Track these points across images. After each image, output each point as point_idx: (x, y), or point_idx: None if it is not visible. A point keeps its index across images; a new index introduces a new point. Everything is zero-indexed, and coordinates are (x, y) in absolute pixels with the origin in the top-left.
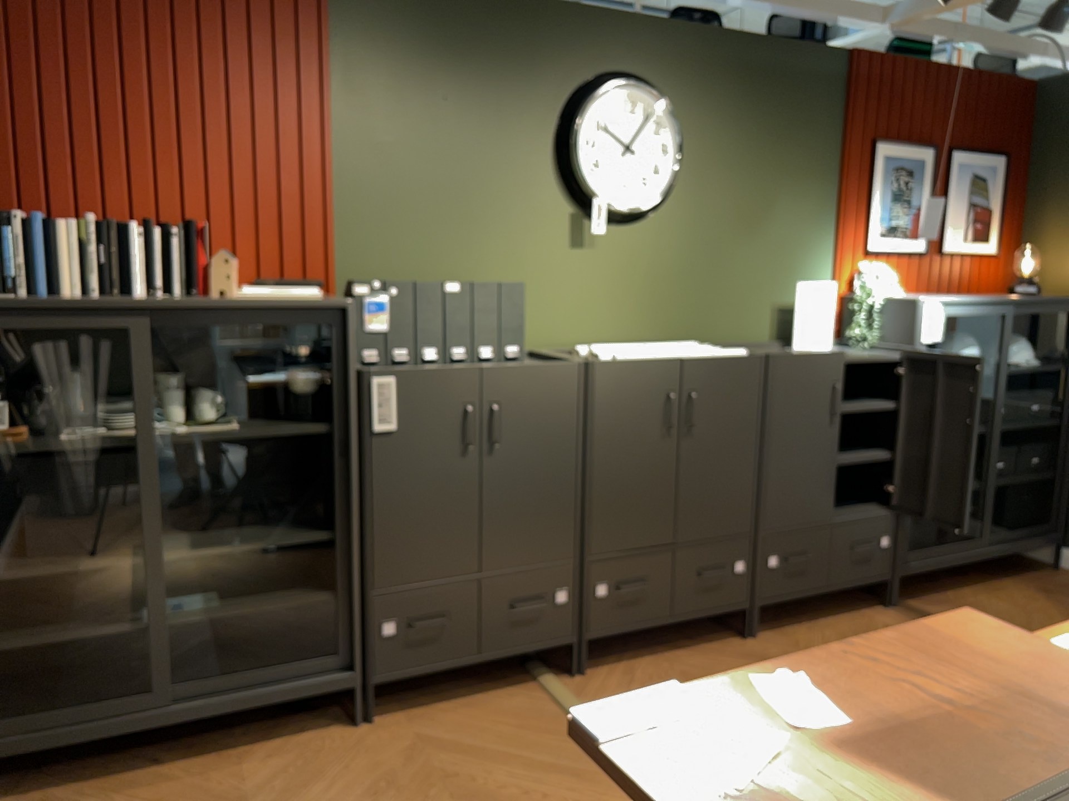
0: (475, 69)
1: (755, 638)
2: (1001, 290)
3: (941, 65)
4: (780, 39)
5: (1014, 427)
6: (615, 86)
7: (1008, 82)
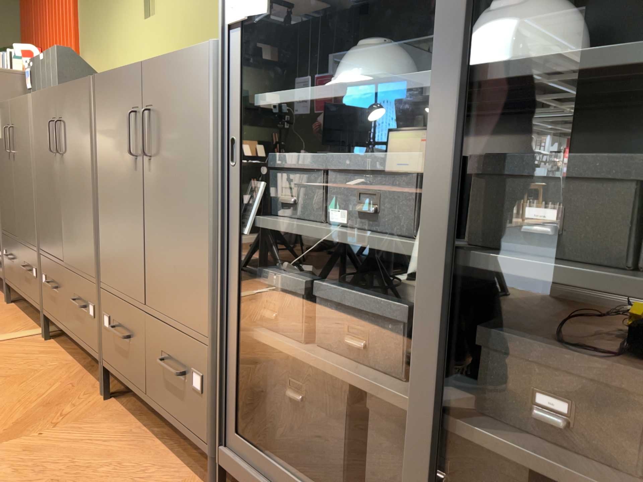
0: None
1: (104, 398)
2: None
3: None
4: None
5: (567, 275)
6: None
7: None
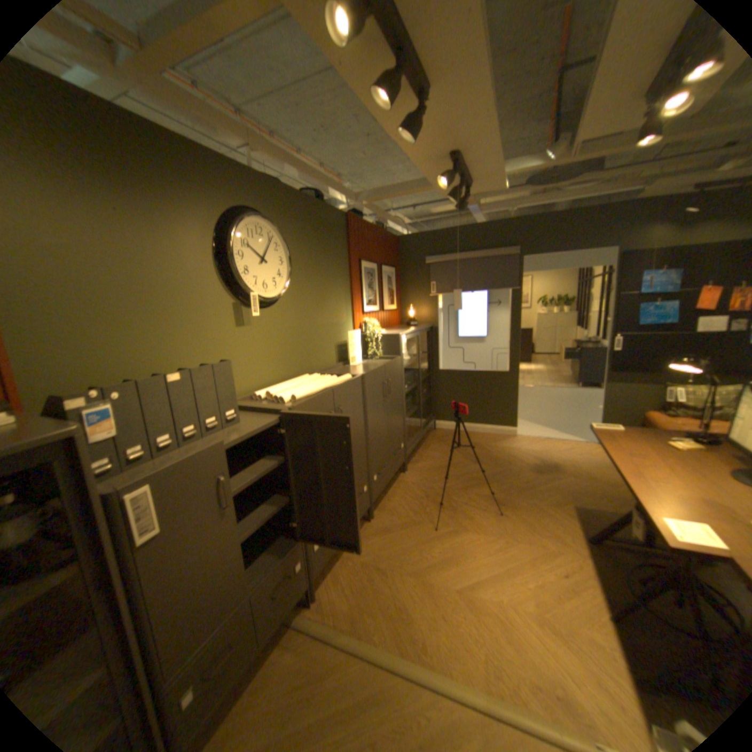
0: (139, 184)
1: (372, 518)
2: (398, 324)
3: (374, 225)
4: (320, 201)
5: (421, 380)
6: (250, 215)
7: (391, 236)
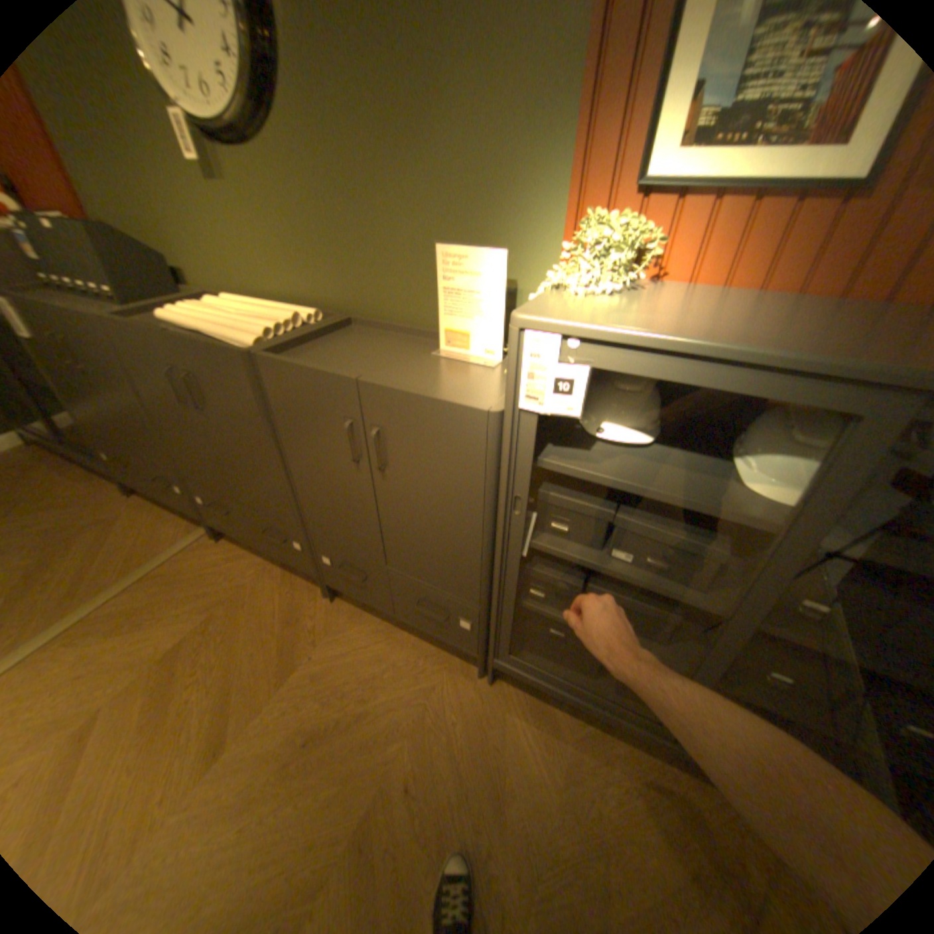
0: None
1: (330, 600)
2: None
3: None
4: None
5: (822, 648)
6: None
7: None
